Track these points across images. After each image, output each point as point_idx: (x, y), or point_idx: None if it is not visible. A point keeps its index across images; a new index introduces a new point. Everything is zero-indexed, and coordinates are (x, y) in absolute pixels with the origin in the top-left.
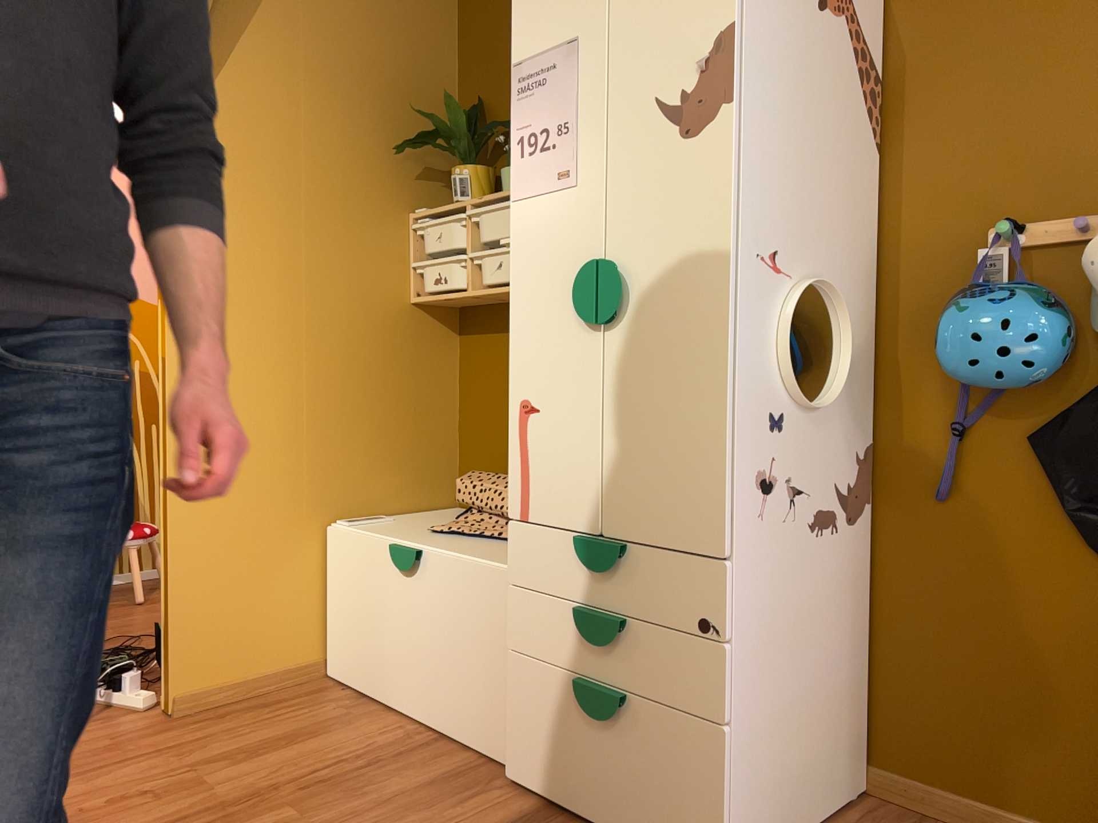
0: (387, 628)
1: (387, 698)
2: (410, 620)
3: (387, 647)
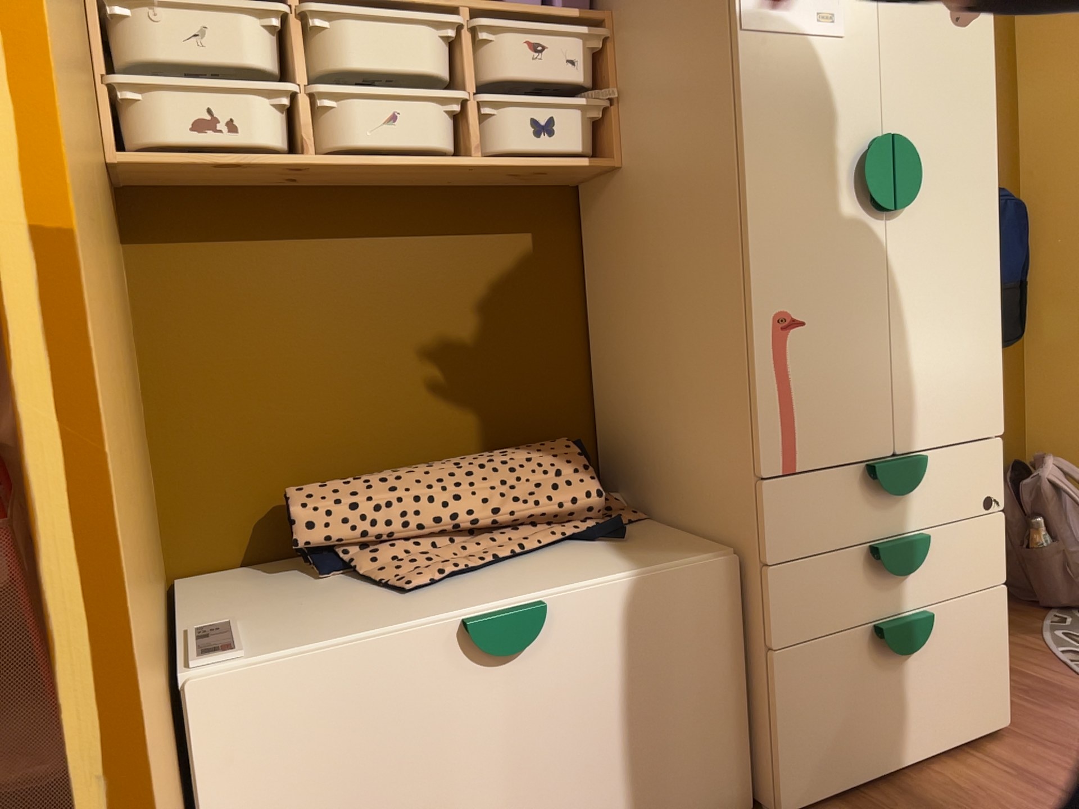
0: (457, 786)
1: None
2: (521, 734)
3: None
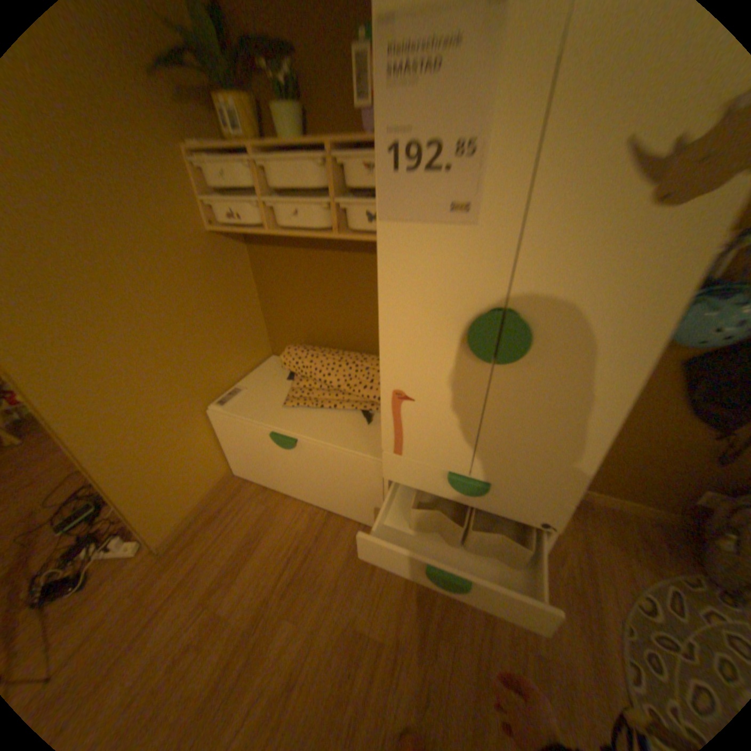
0: (278, 466)
1: (286, 491)
2: (295, 466)
3: (280, 473)
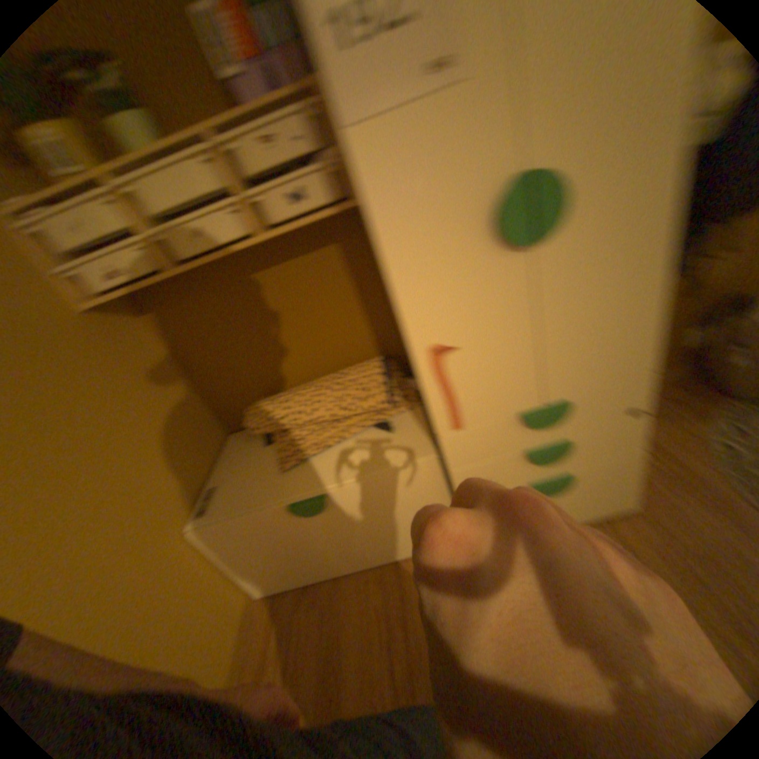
0: (312, 546)
1: (333, 573)
2: (334, 531)
3: (318, 554)
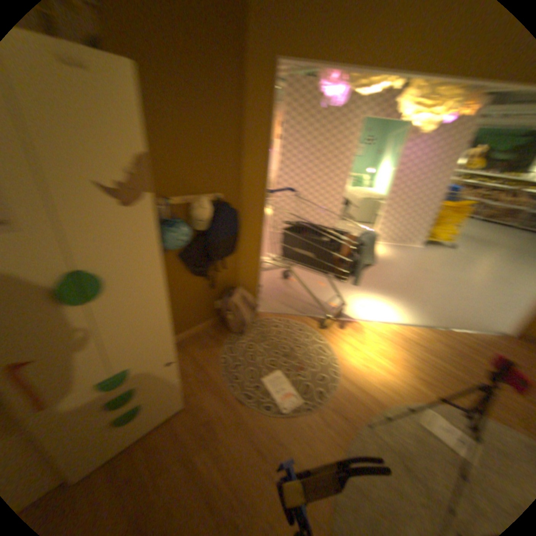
0: None
1: None
2: None
3: None
